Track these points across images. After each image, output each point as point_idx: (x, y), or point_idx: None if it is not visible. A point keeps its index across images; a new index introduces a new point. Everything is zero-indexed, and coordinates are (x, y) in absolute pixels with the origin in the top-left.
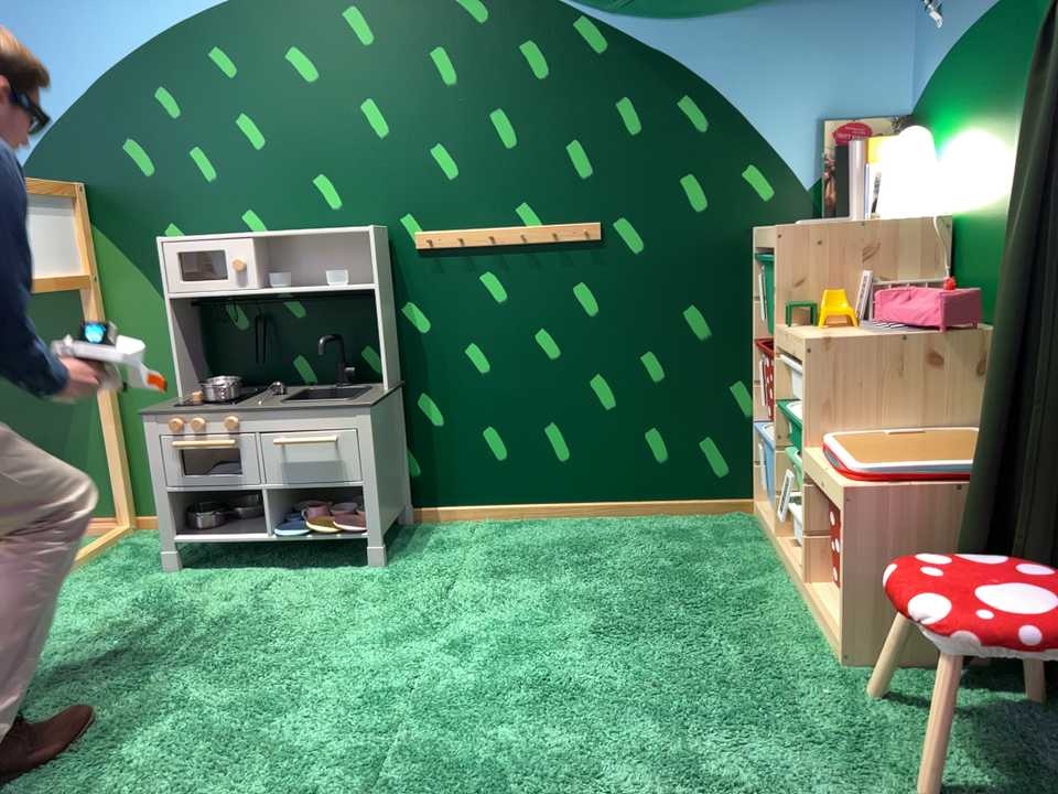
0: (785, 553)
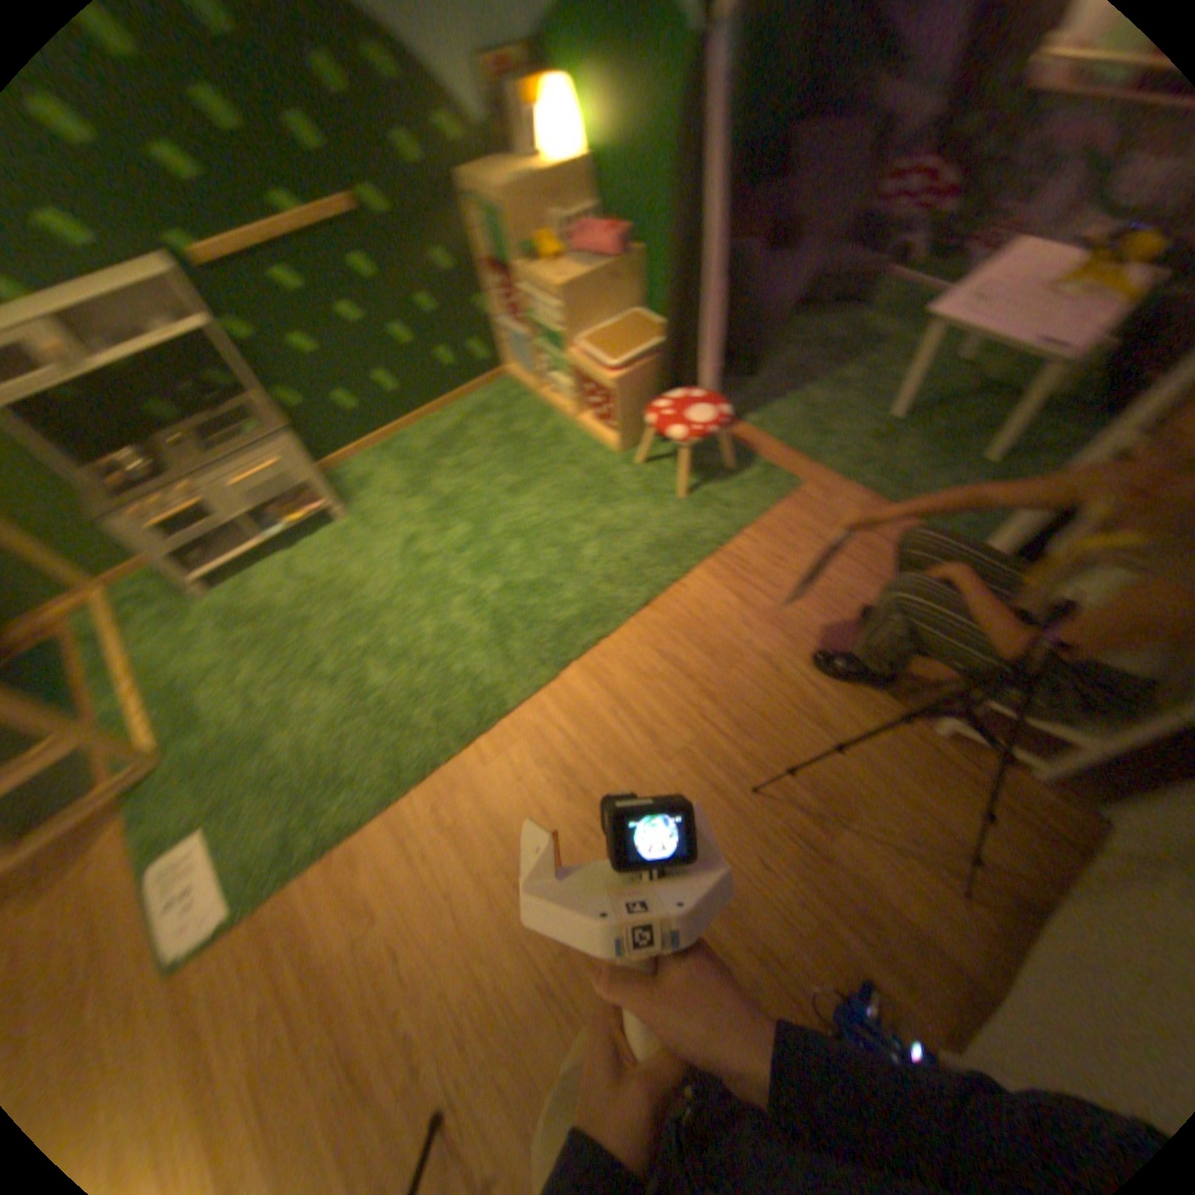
0: (553, 401)
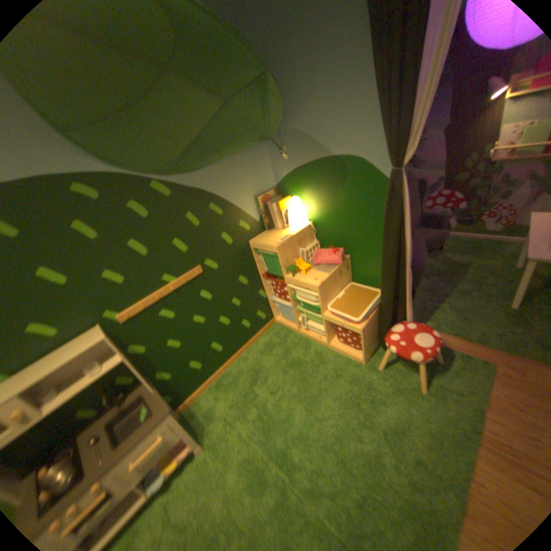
0: (308, 334)
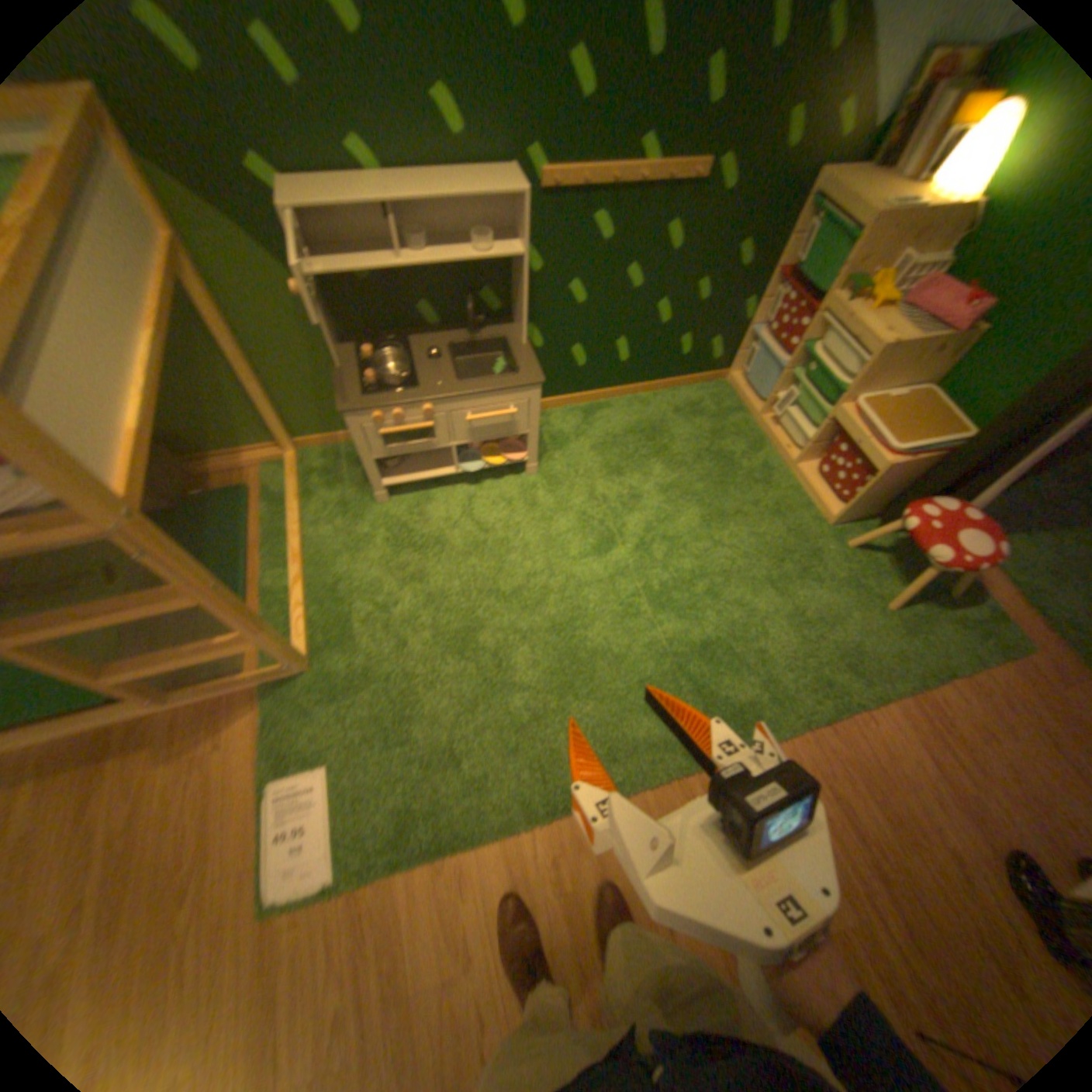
0: (769, 432)
